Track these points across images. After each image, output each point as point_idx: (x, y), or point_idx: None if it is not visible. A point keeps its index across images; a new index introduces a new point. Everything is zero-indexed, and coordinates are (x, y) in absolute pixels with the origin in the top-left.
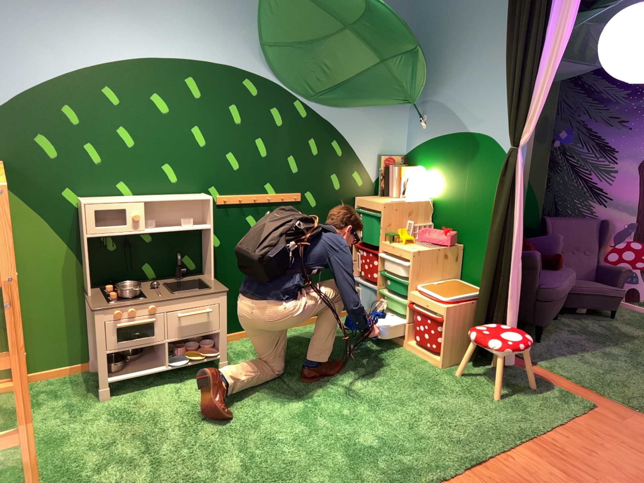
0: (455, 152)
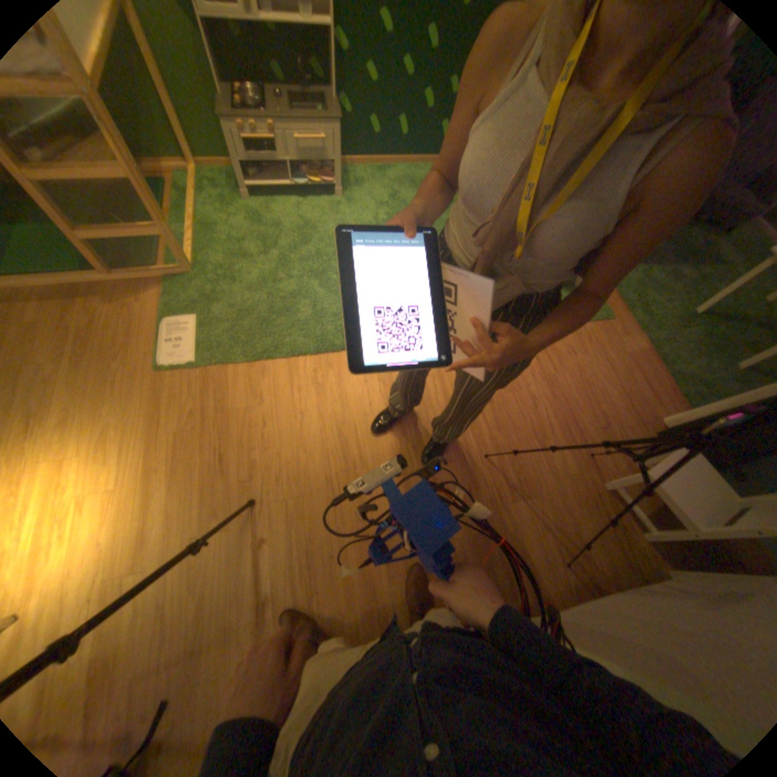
0: None
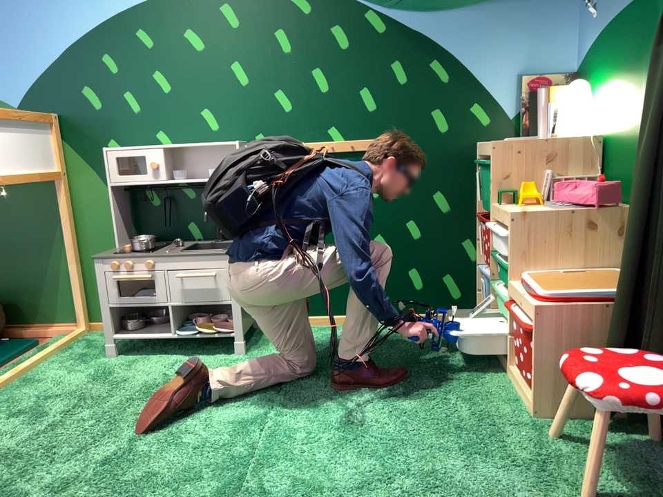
0: (627, 32)
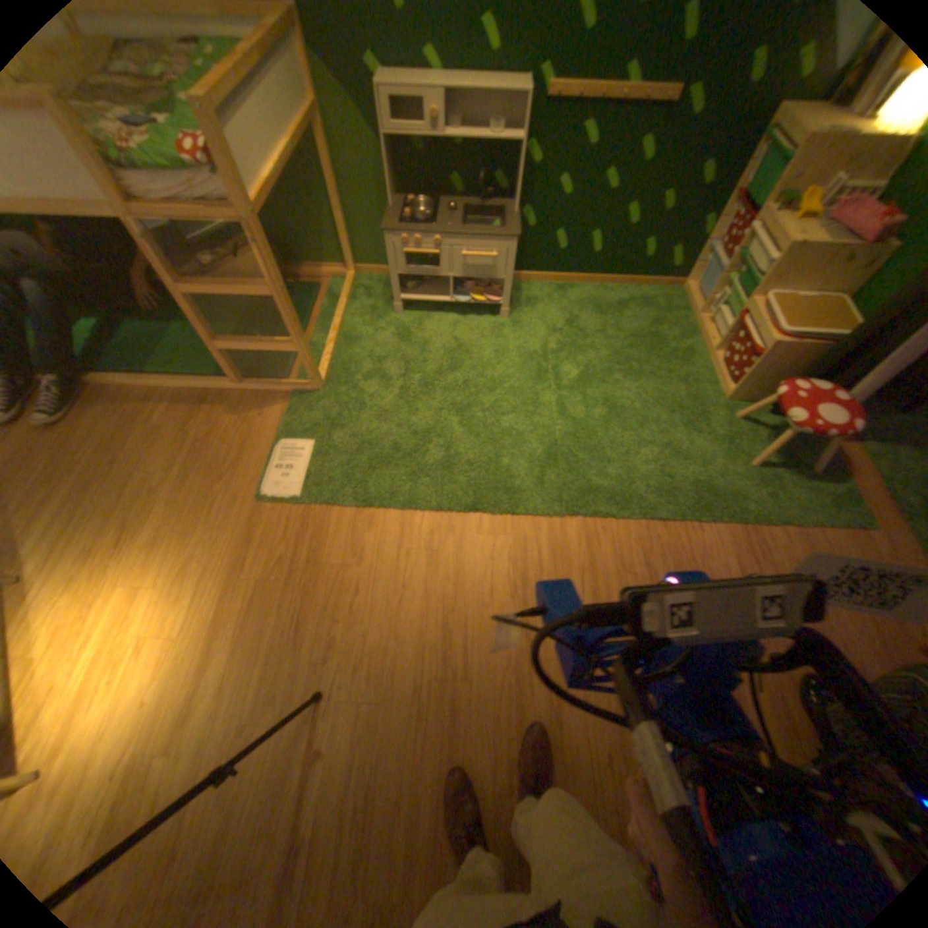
0: None
